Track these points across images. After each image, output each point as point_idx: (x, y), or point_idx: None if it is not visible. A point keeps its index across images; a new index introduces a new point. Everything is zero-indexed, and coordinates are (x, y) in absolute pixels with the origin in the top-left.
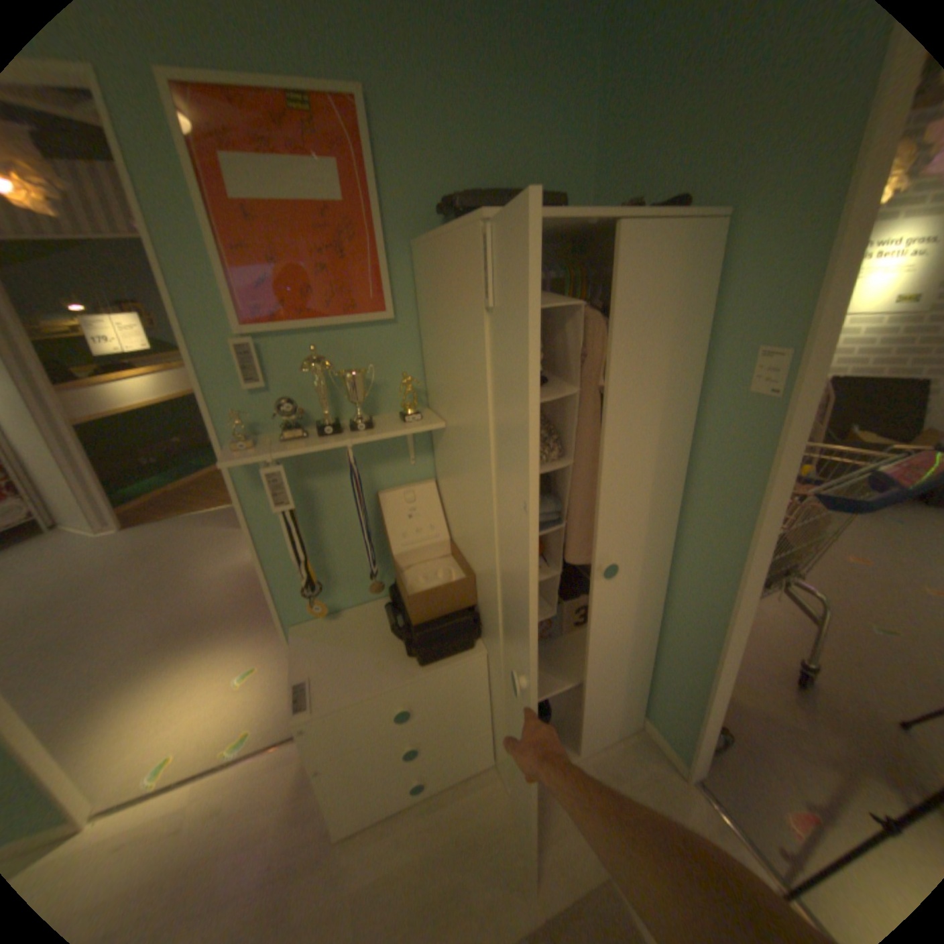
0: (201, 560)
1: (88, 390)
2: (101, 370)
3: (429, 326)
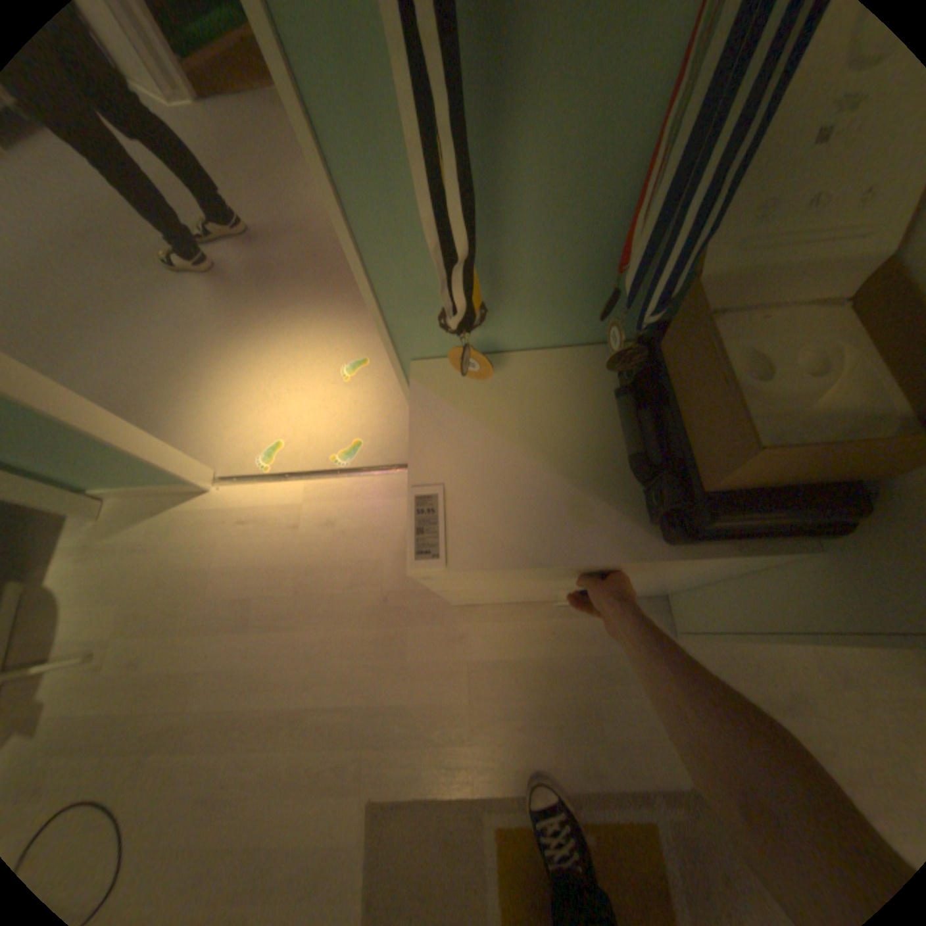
0: (294, 173)
1: None
2: None
3: None
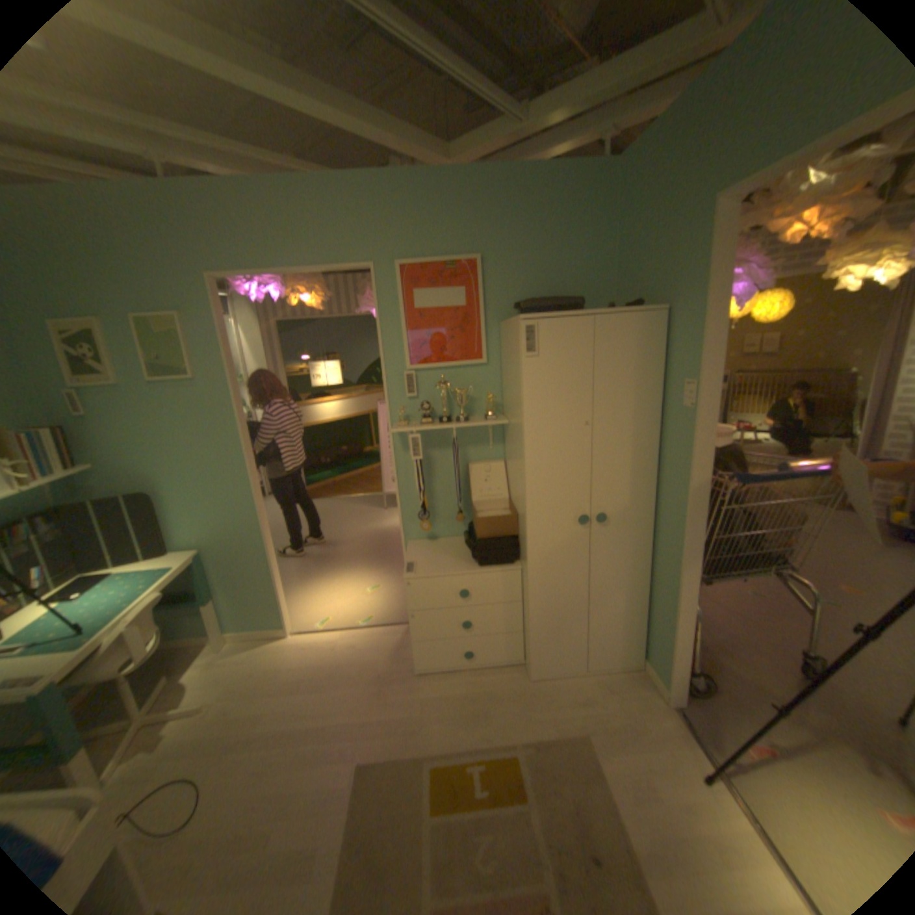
0: (353, 523)
1: (305, 408)
2: (311, 396)
3: (505, 367)
